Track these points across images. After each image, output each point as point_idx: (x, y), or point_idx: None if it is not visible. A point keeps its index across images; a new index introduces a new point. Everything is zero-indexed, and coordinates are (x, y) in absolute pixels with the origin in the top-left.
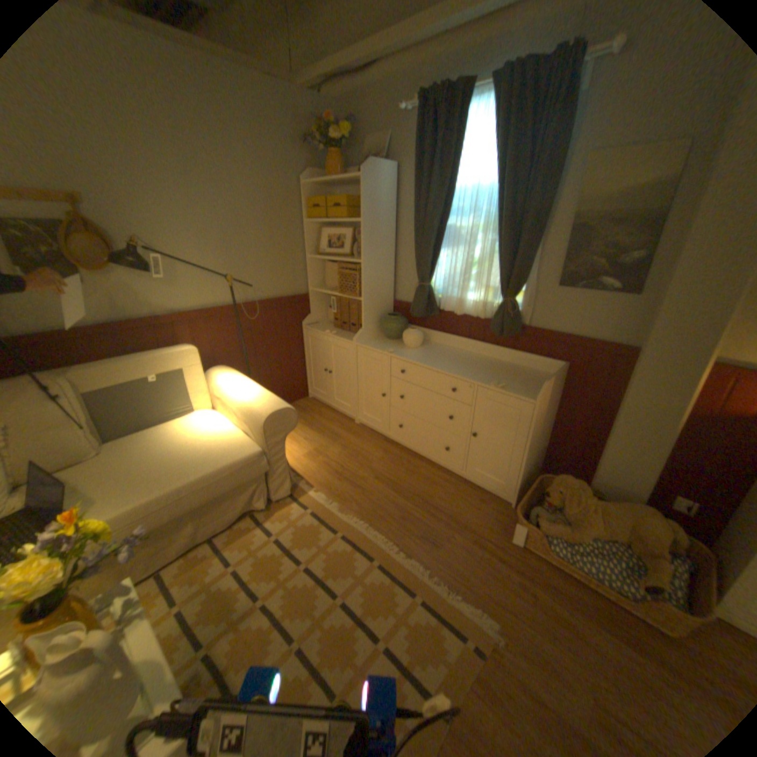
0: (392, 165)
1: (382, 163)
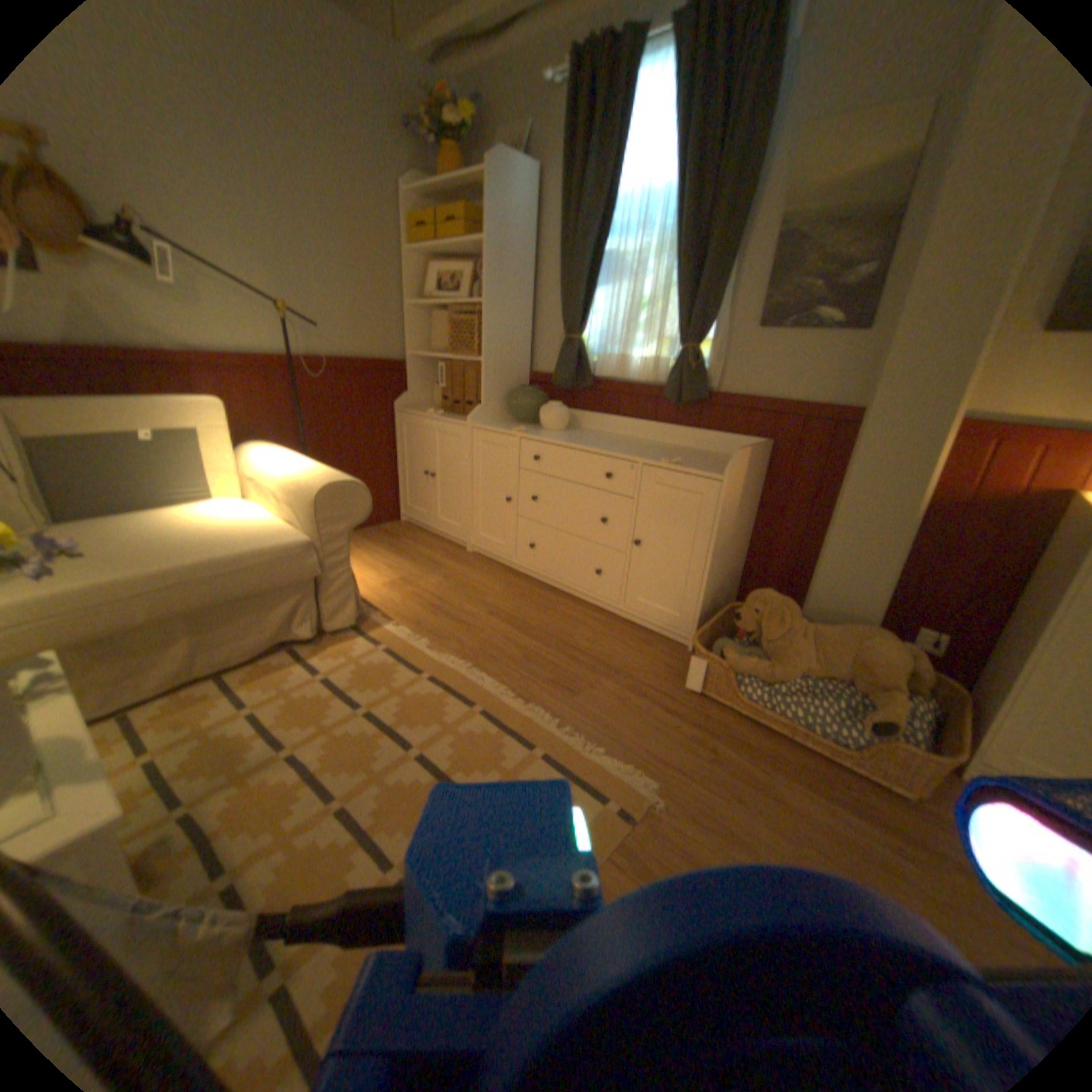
0: (532, 163)
1: (517, 155)
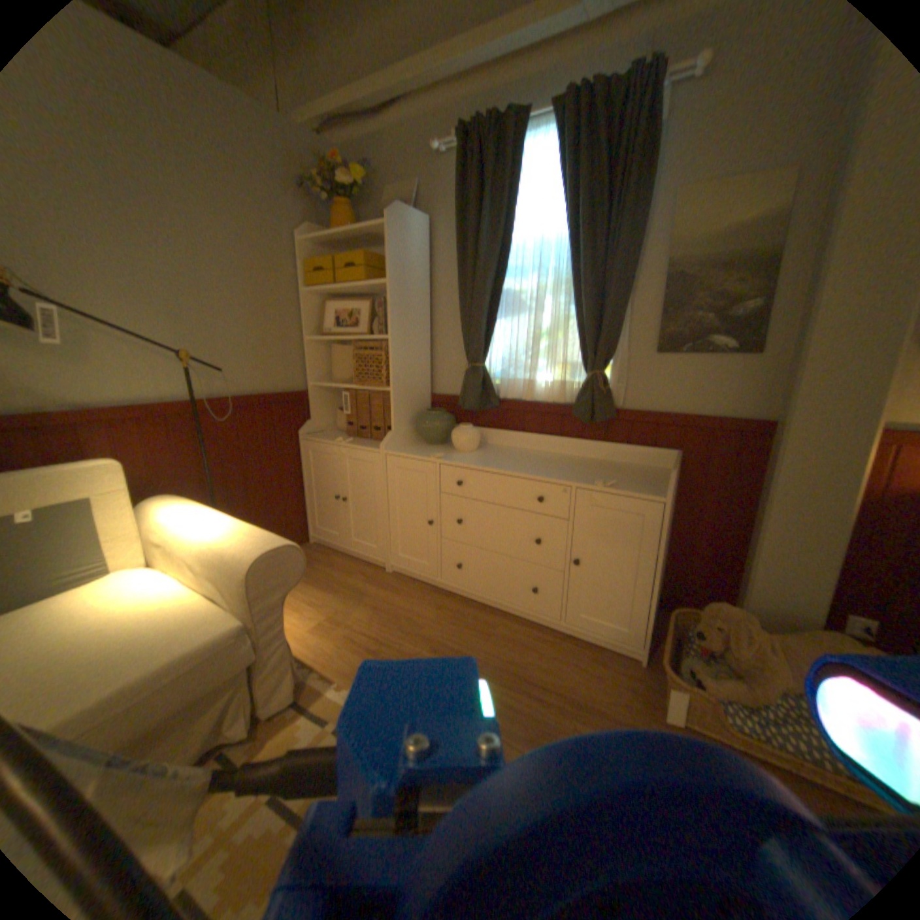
0: (423, 216)
1: (411, 211)
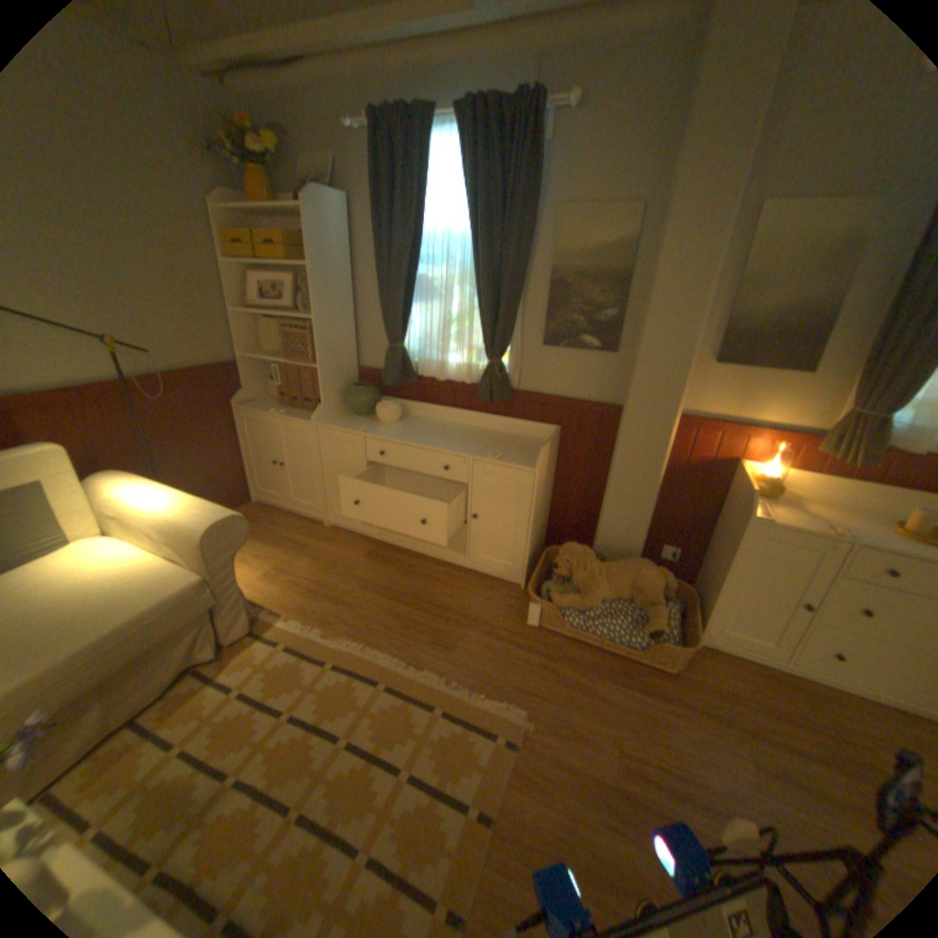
0: (340, 196)
1: (328, 192)
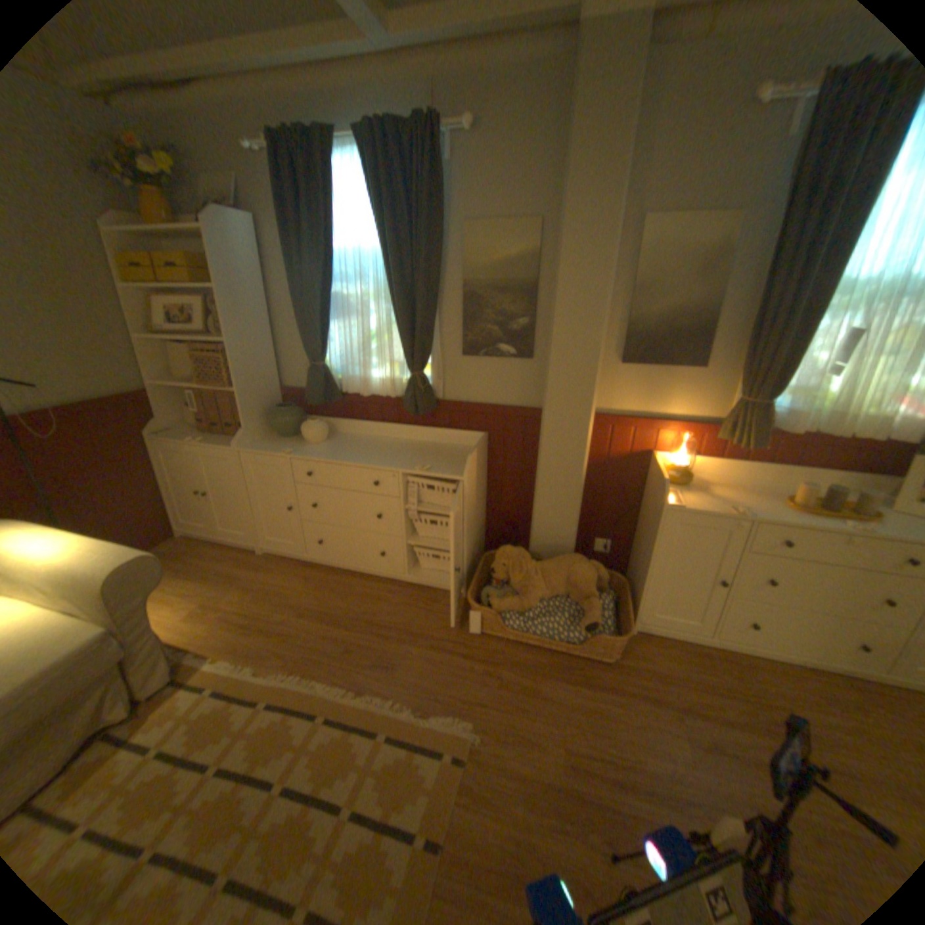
0: (245, 216)
1: (231, 213)
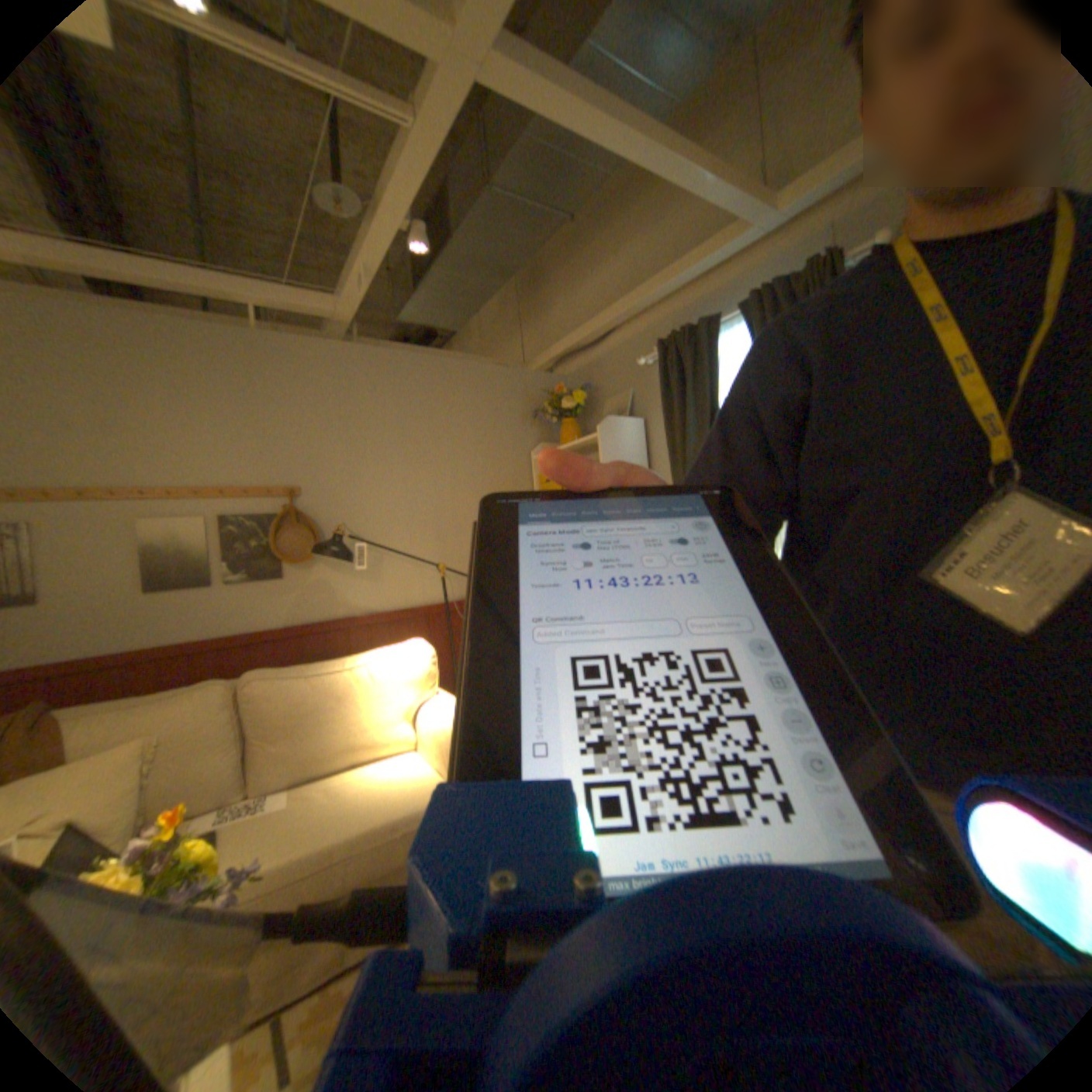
0: (637, 420)
1: (624, 419)
